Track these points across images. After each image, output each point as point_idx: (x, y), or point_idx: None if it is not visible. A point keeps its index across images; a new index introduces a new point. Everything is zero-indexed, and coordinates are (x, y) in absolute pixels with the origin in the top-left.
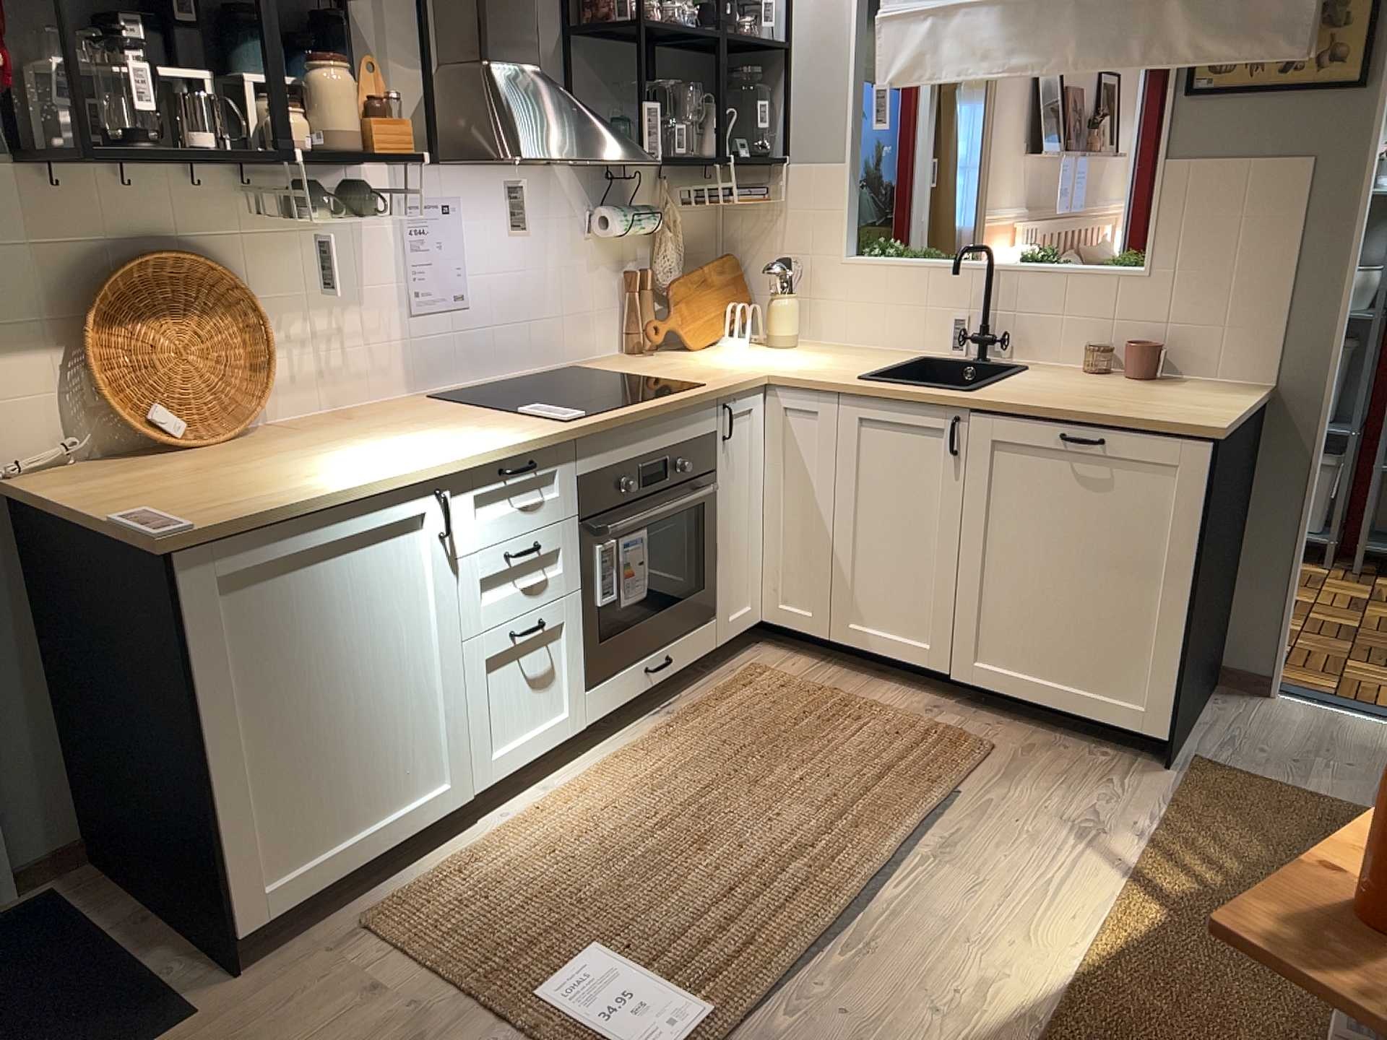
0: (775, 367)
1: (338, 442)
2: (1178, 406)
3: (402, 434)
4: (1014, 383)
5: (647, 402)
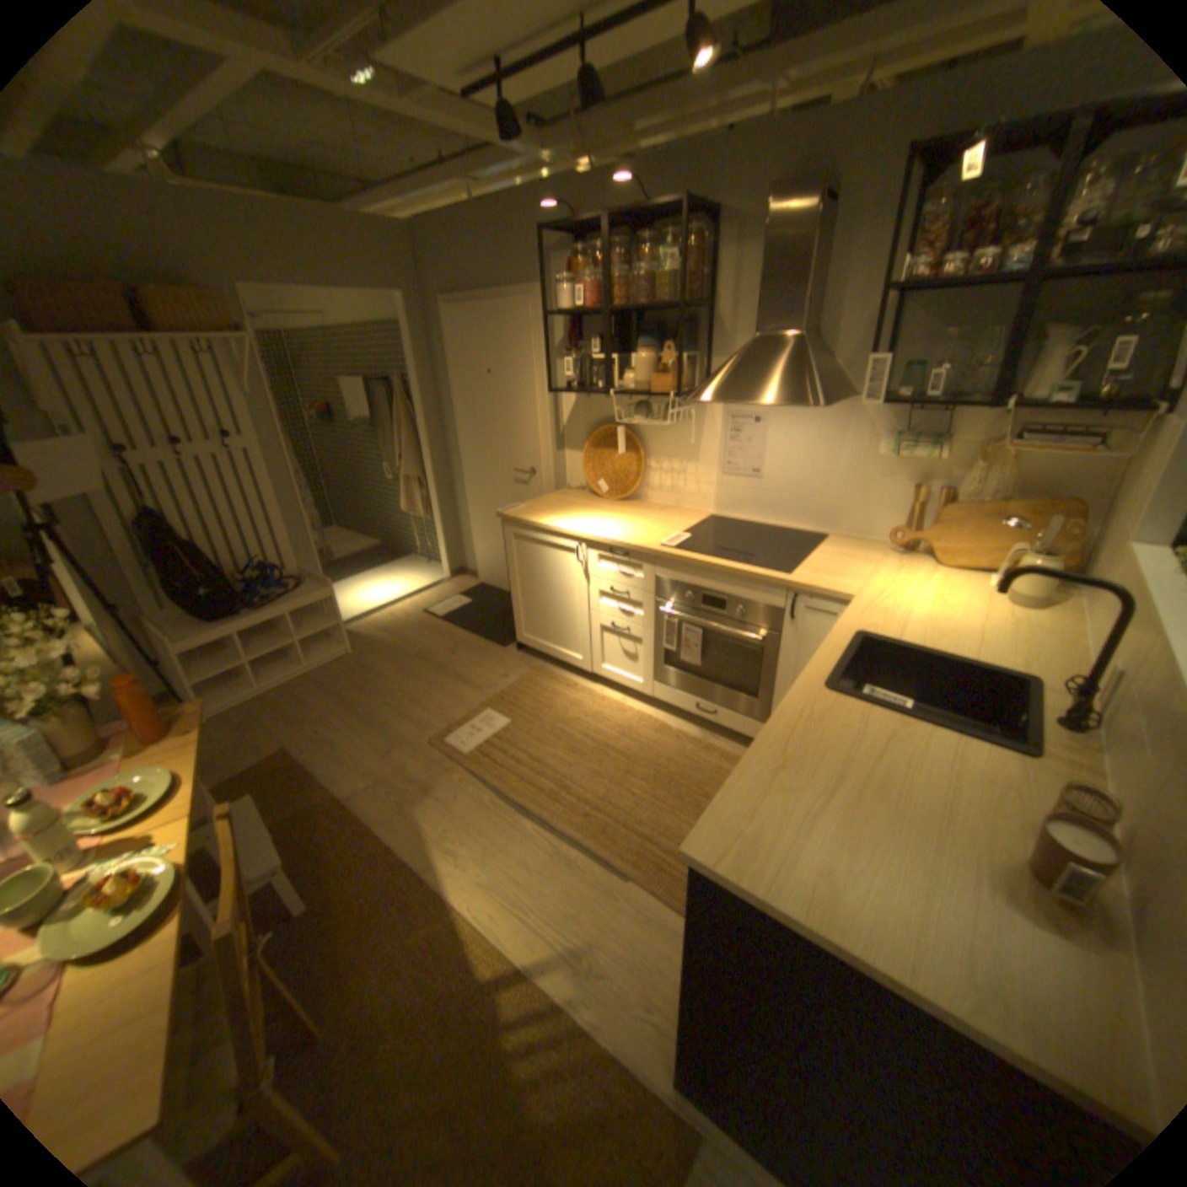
0: (892, 599)
1: (615, 514)
2: (807, 848)
3: (631, 521)
4: (900, 727)
5: (718, 561)
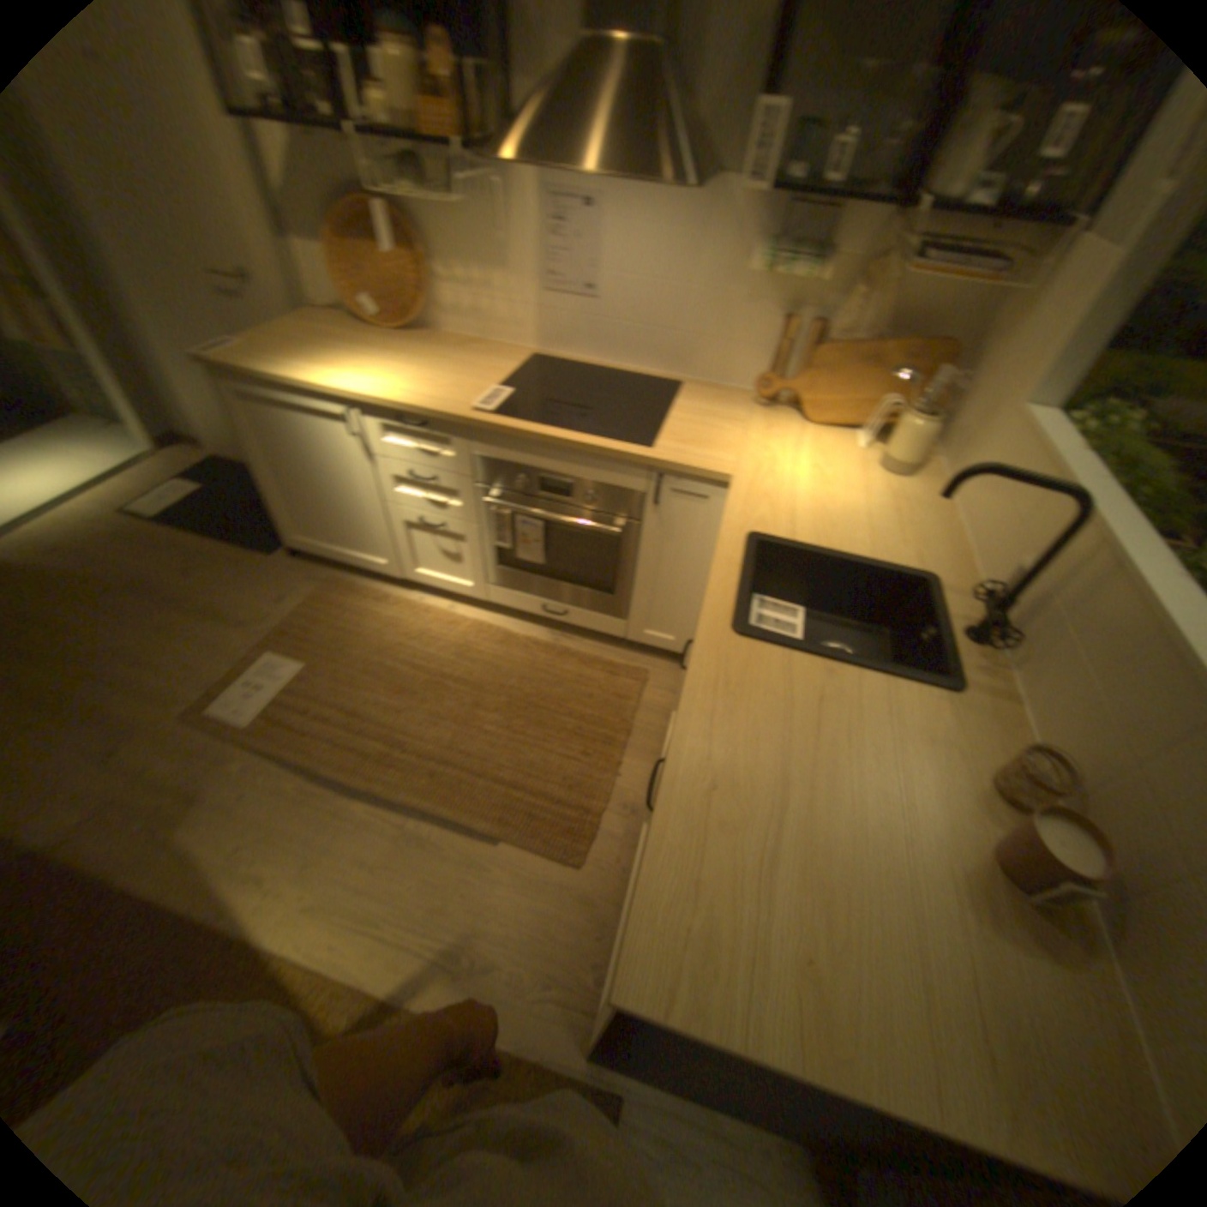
0: (769, 476)
1: (392, 354)
2: (770, 920)
3: (419, 367)
4: (823, 676)
5: (556, 431)
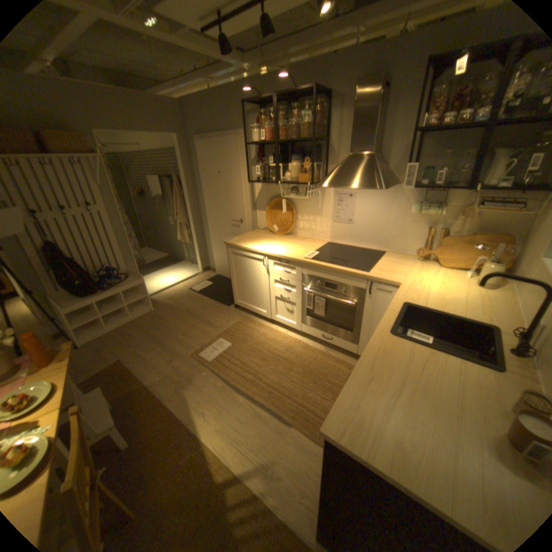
0: (419, 285)
1: (282, 242)
2: (387, 427)
3: (289, 245)
4: (430, 355)
5: (333, 265)
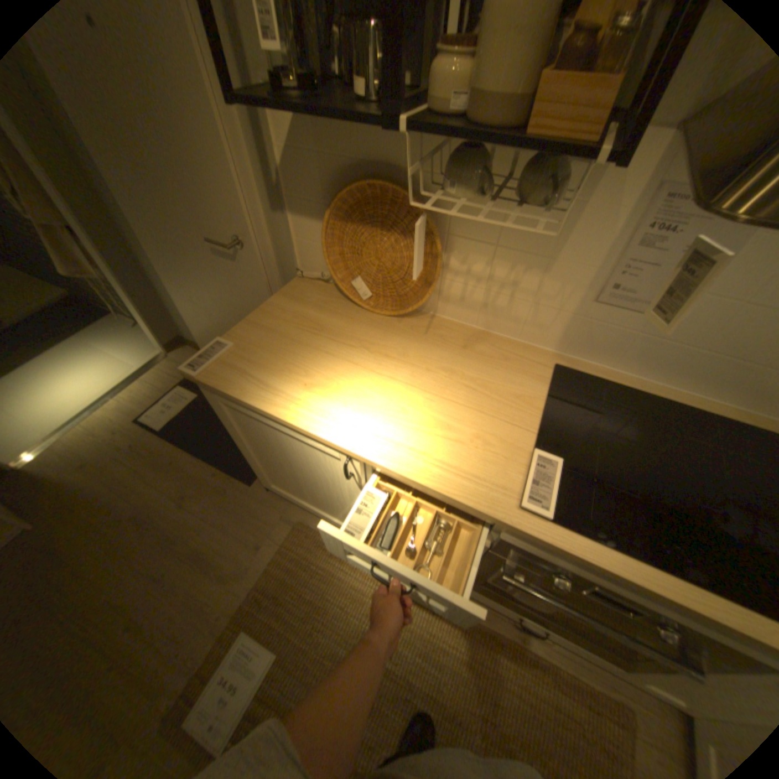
0: None
1: (399, 364)
2: None
3: (433, 391)
4: None
5: (667, 578)
